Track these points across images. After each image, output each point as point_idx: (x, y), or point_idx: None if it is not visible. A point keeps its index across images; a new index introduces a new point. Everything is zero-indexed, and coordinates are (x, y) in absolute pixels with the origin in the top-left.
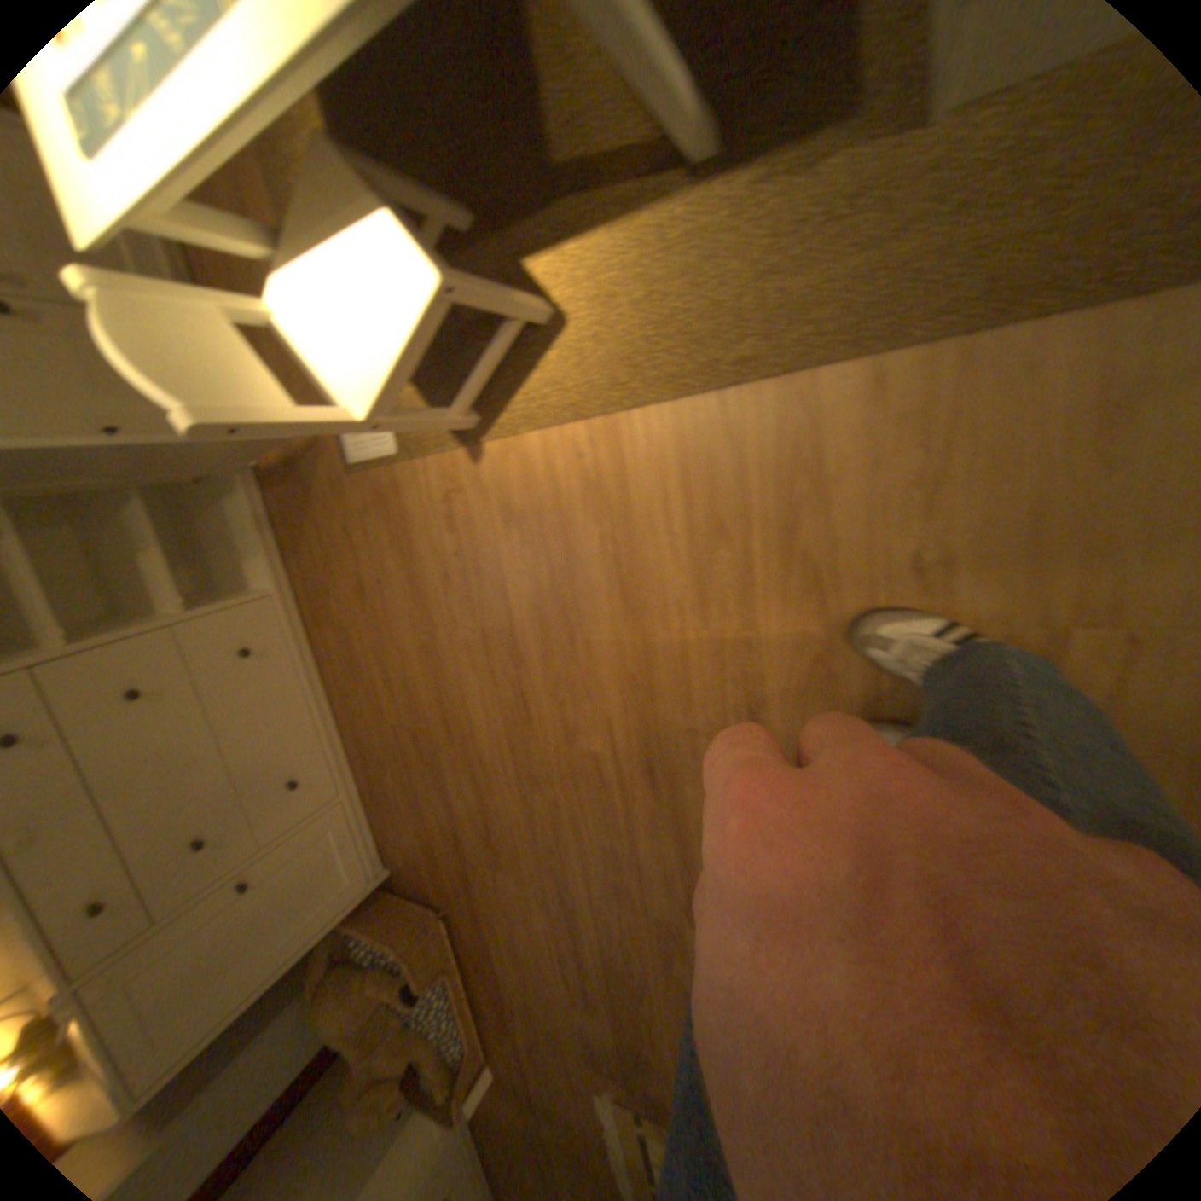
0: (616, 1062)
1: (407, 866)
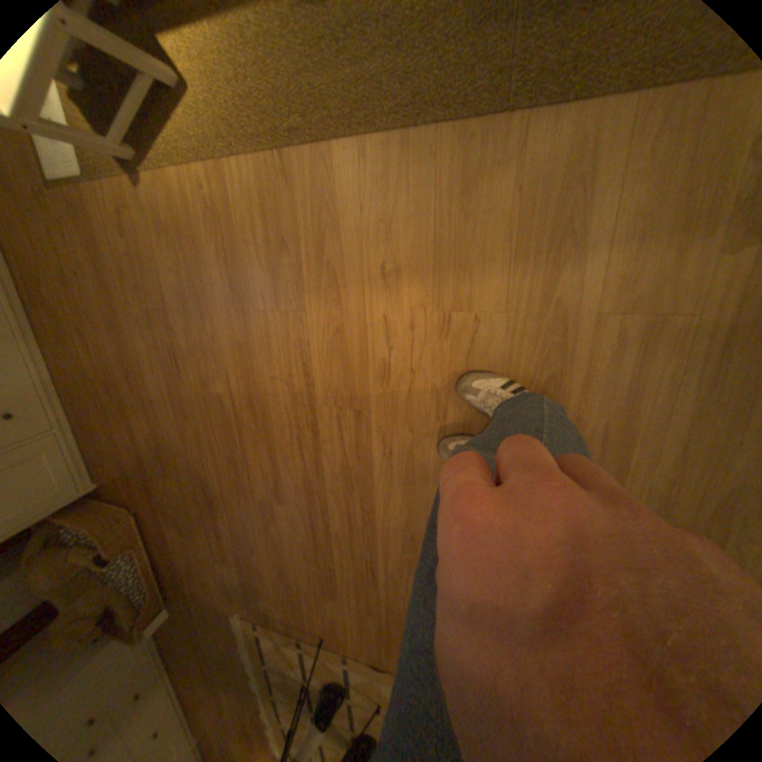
0: (240, 594)
1: (107, 480)
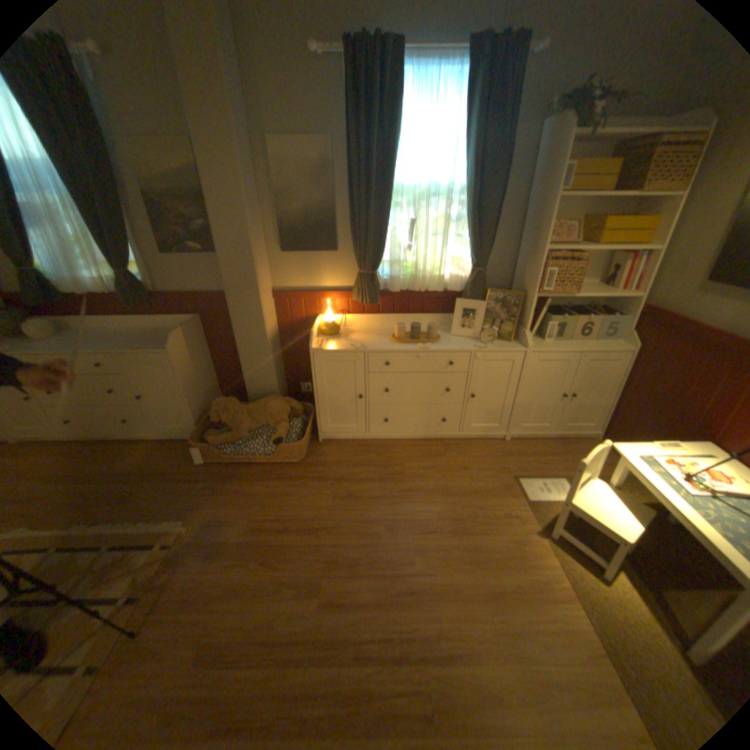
0: (209, 548)
1: (325, 456)
